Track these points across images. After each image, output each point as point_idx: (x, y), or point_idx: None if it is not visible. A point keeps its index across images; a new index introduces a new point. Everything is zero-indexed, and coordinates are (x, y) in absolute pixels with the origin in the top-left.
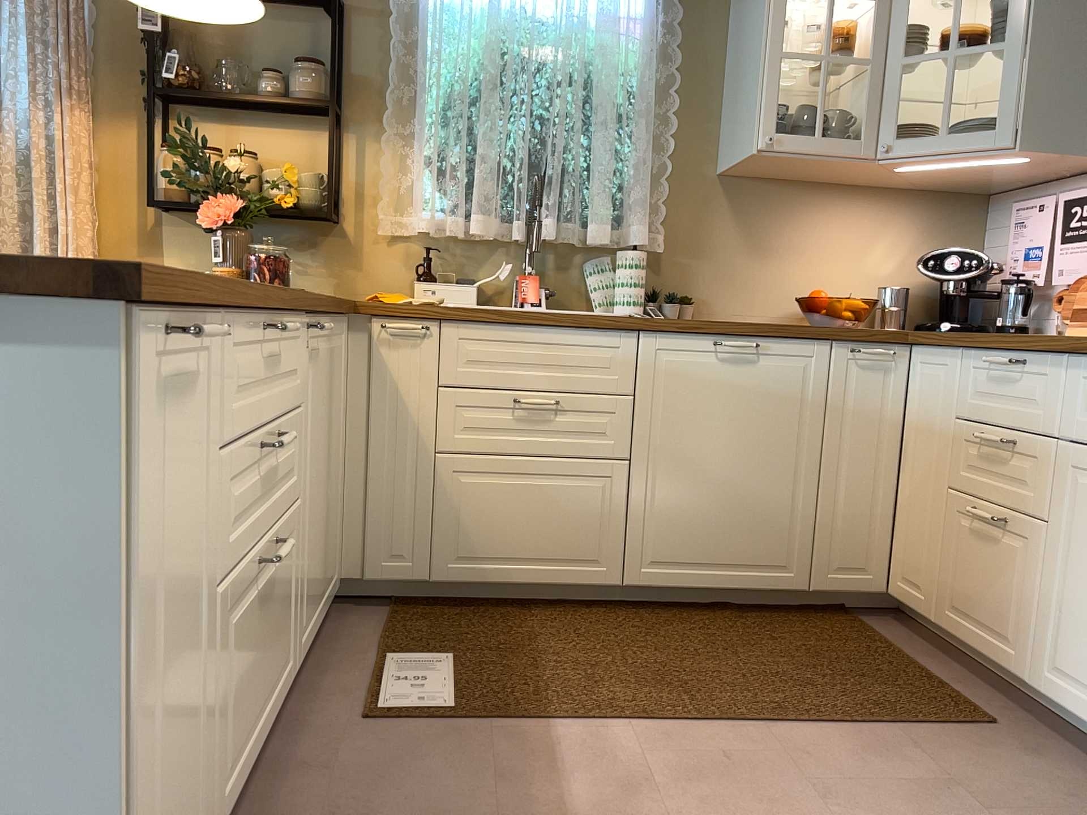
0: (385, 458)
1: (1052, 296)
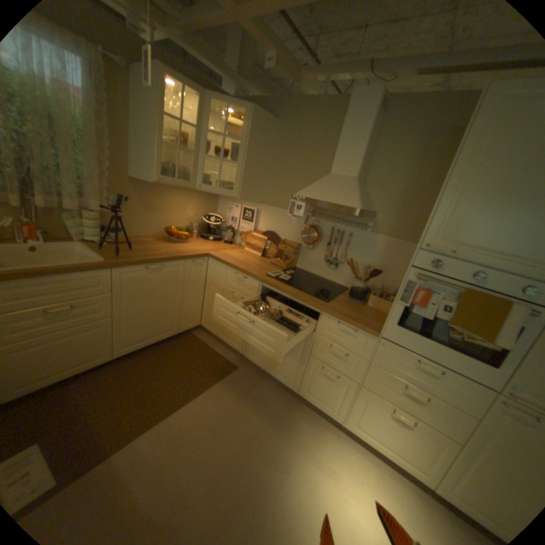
0: None
1: (237, 232)
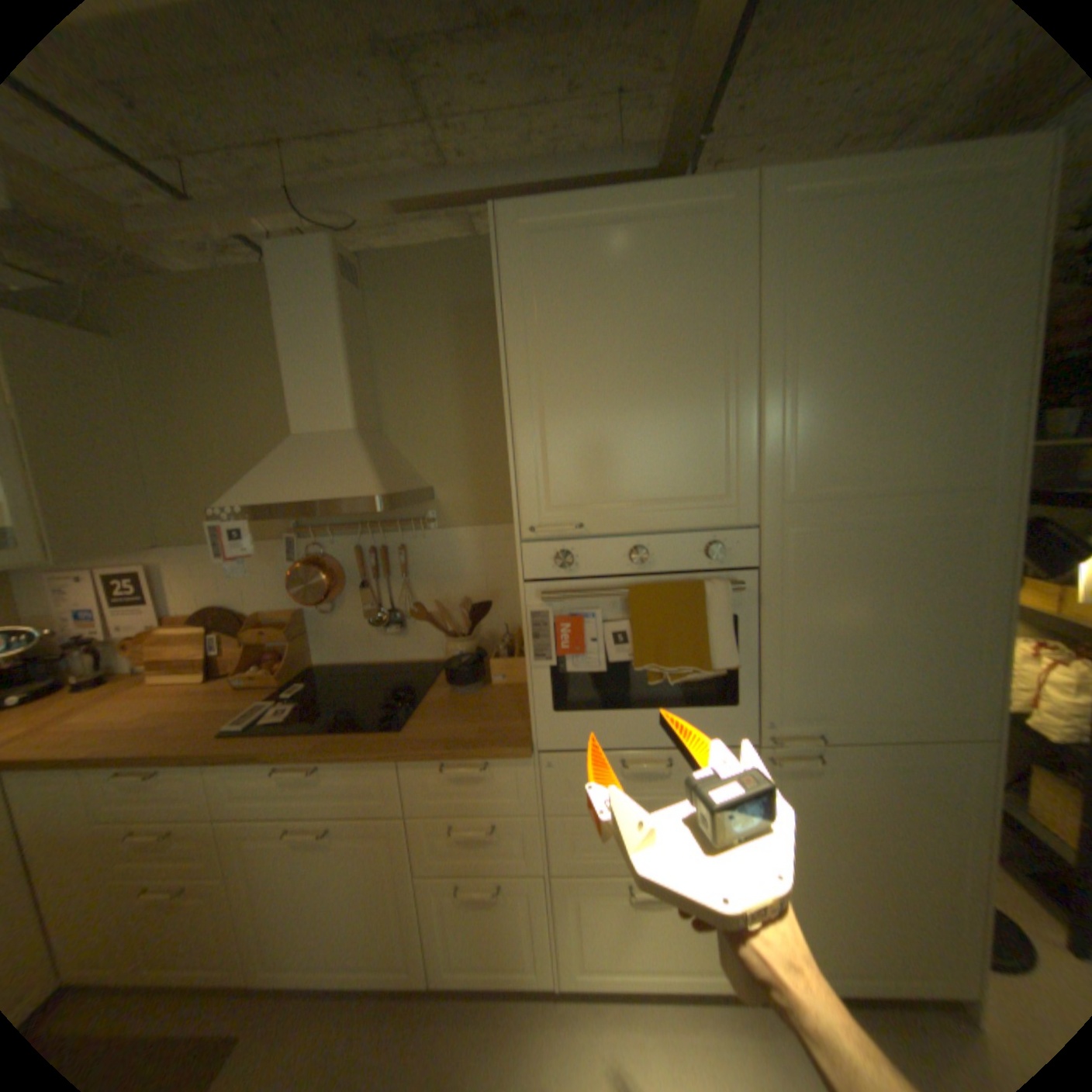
0: None
1: (112, 643)
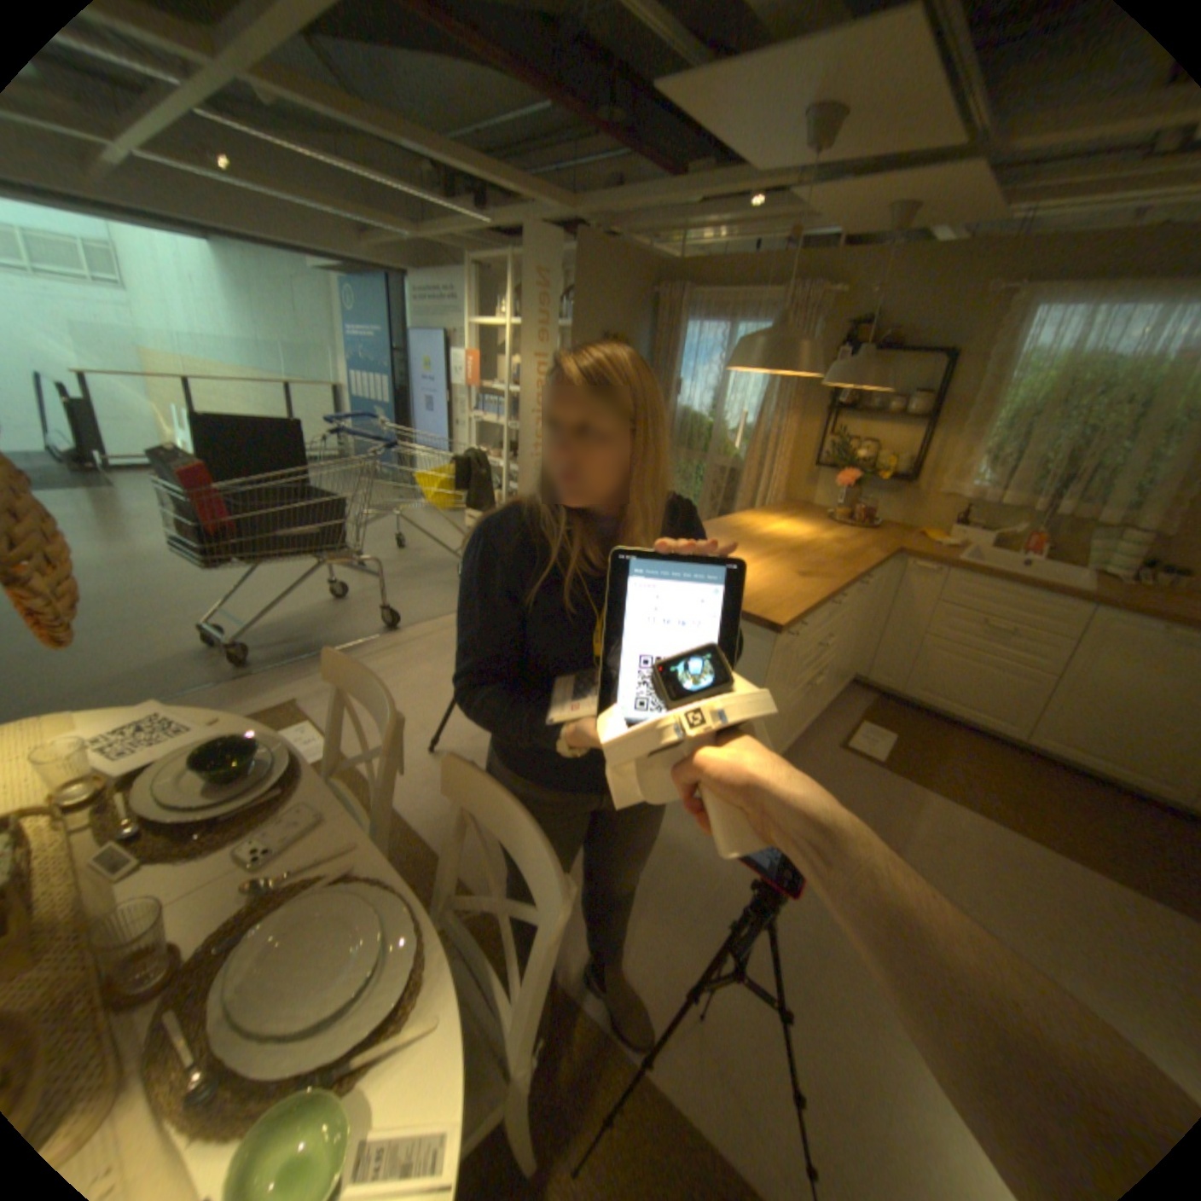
0: (896, 627)
1: None
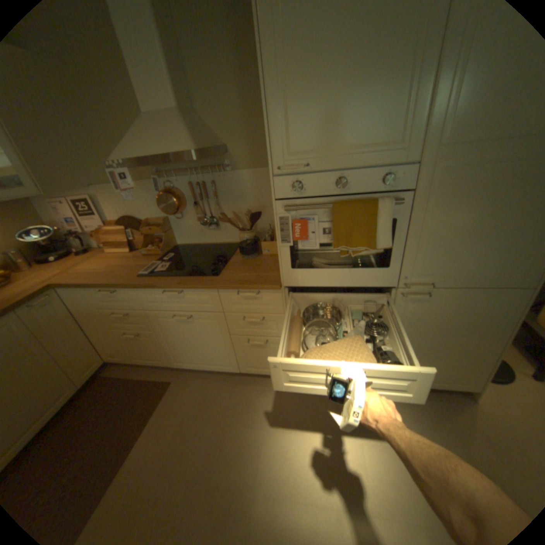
0: None
1: (85, 233)
